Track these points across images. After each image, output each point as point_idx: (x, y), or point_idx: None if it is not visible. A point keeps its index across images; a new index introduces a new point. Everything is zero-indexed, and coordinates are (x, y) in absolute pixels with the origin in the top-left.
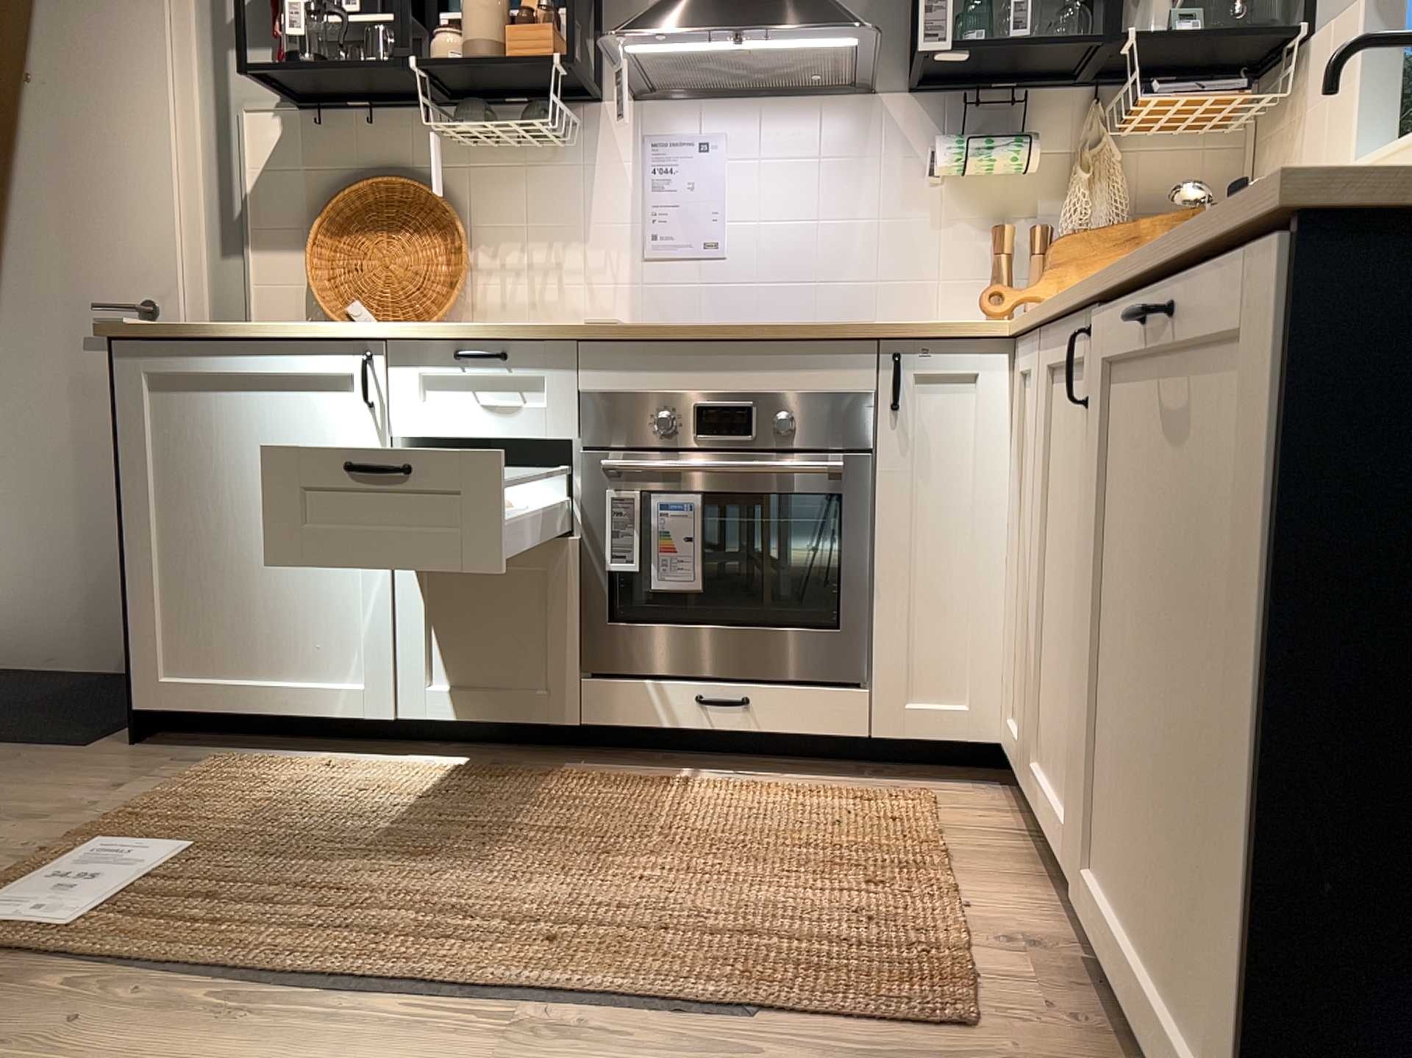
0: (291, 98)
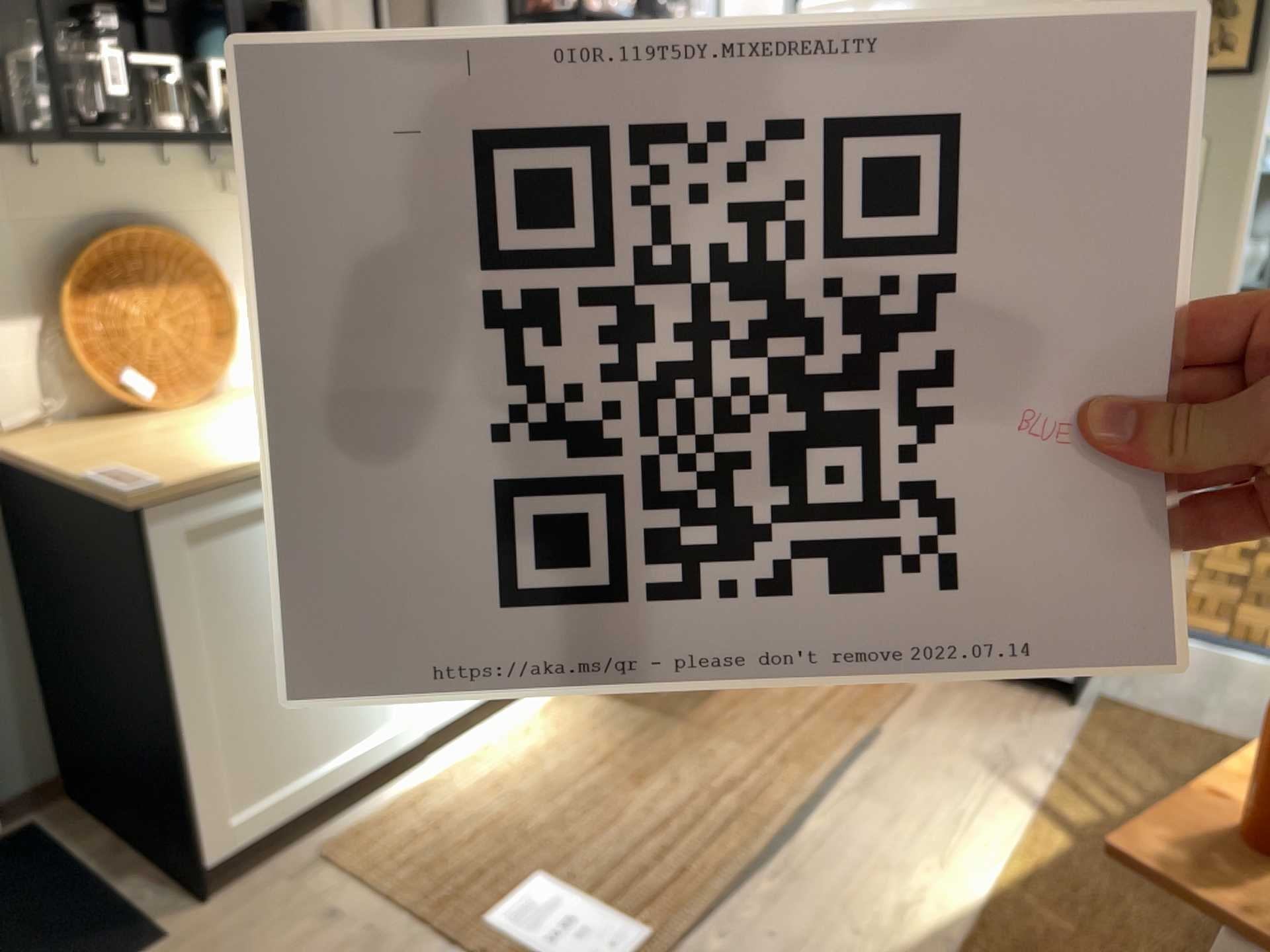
0: (8, 134)
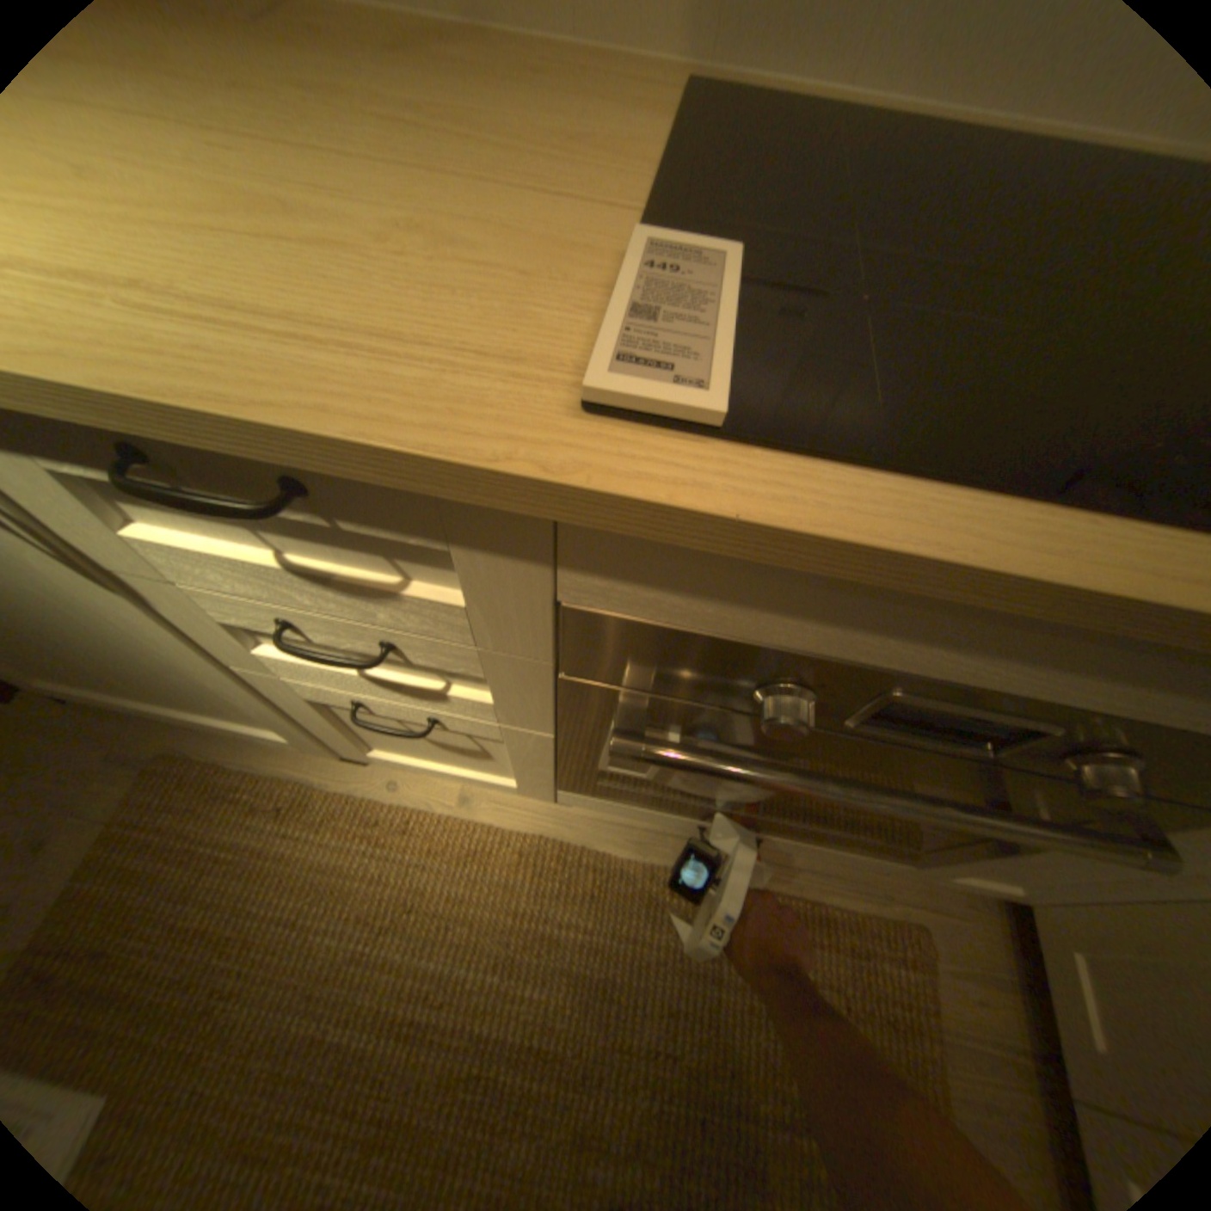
0: None
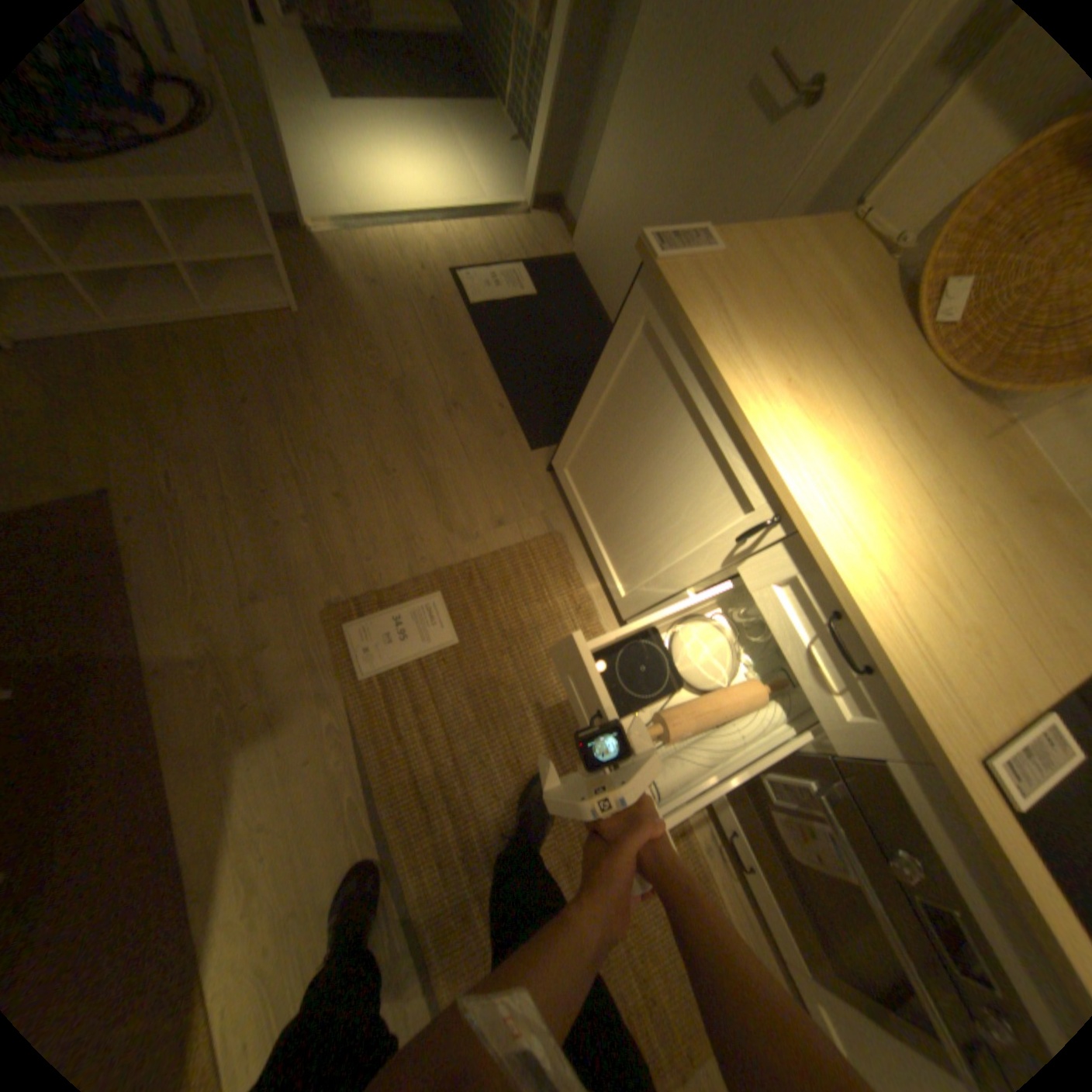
0: None
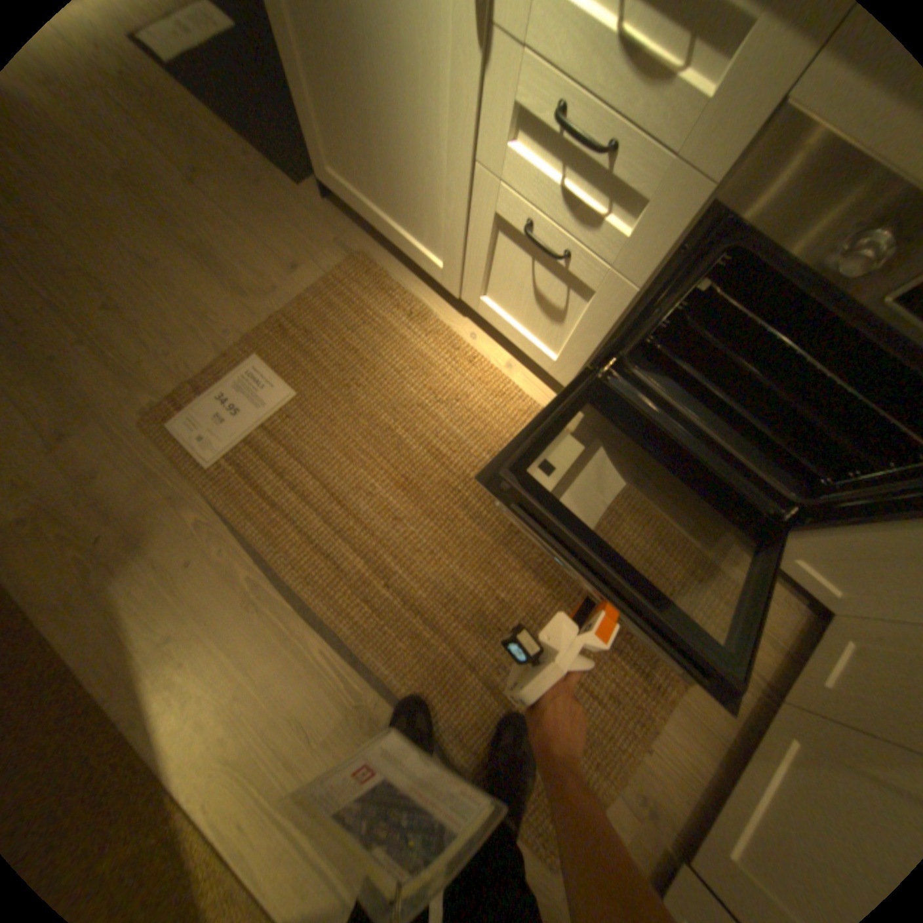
0: None
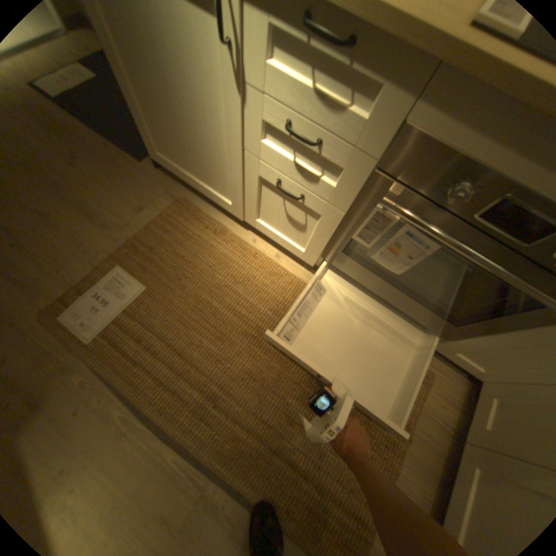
0: None
